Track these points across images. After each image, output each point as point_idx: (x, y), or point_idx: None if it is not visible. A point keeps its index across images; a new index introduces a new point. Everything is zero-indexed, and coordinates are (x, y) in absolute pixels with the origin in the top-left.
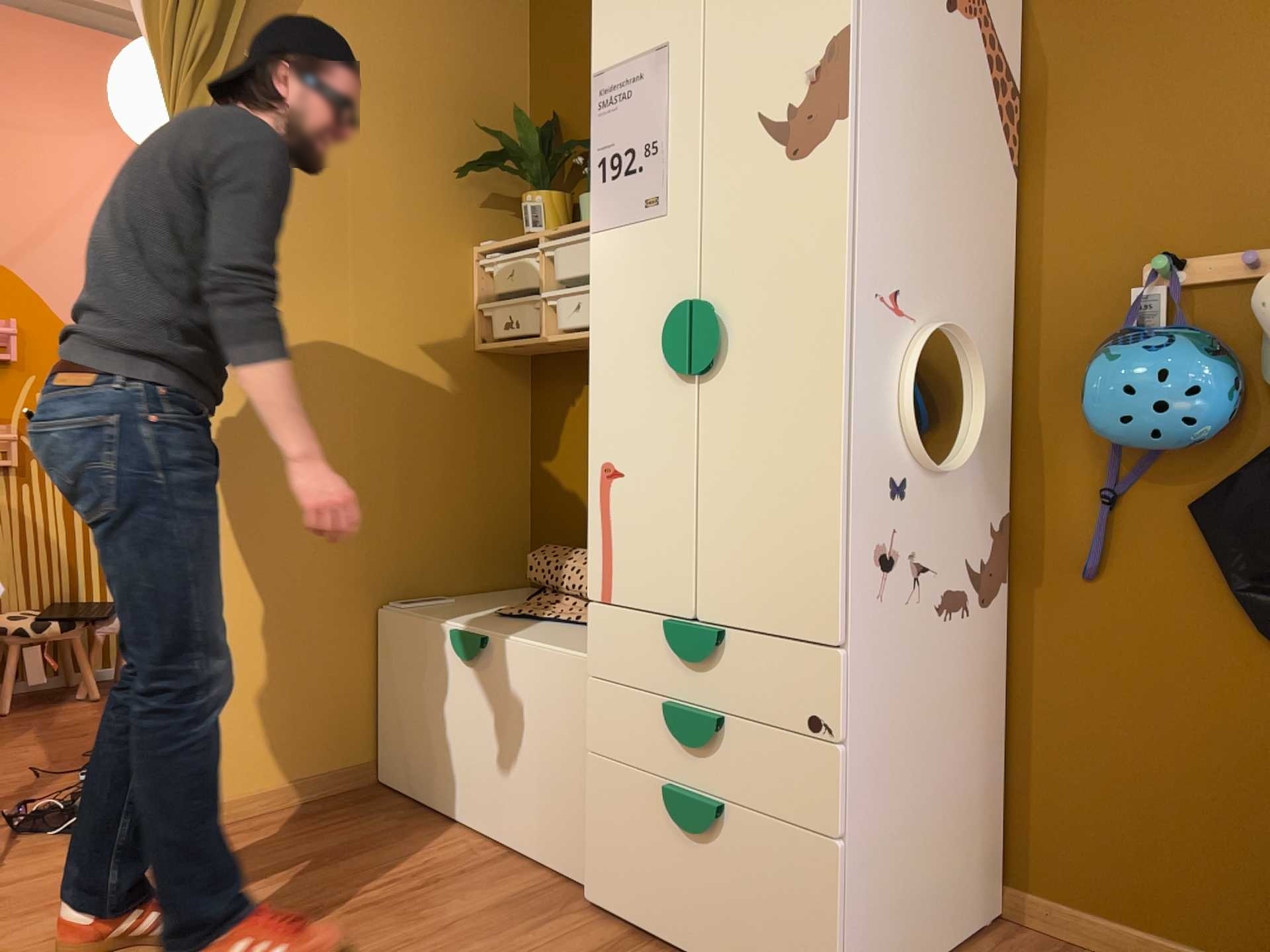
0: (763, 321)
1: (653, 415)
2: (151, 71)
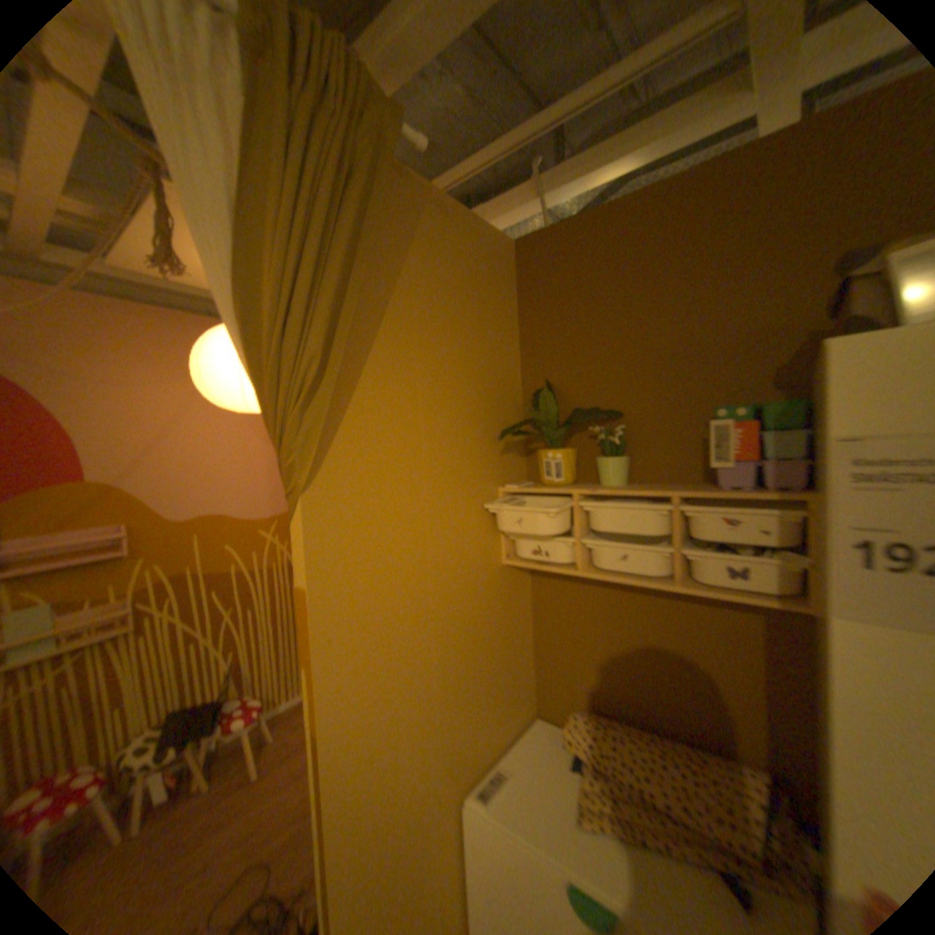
0: None
1: None
2: (222, 353)
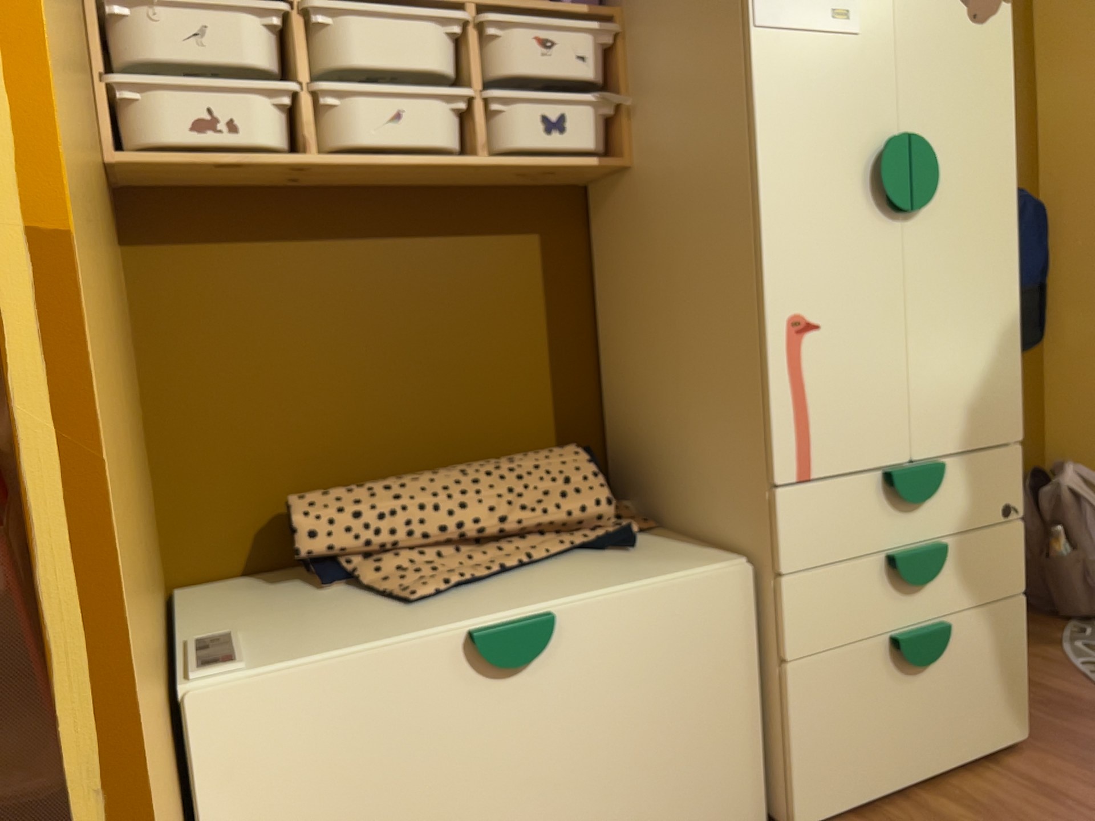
0: (959, 165)
1: (855, 257)
2: None
